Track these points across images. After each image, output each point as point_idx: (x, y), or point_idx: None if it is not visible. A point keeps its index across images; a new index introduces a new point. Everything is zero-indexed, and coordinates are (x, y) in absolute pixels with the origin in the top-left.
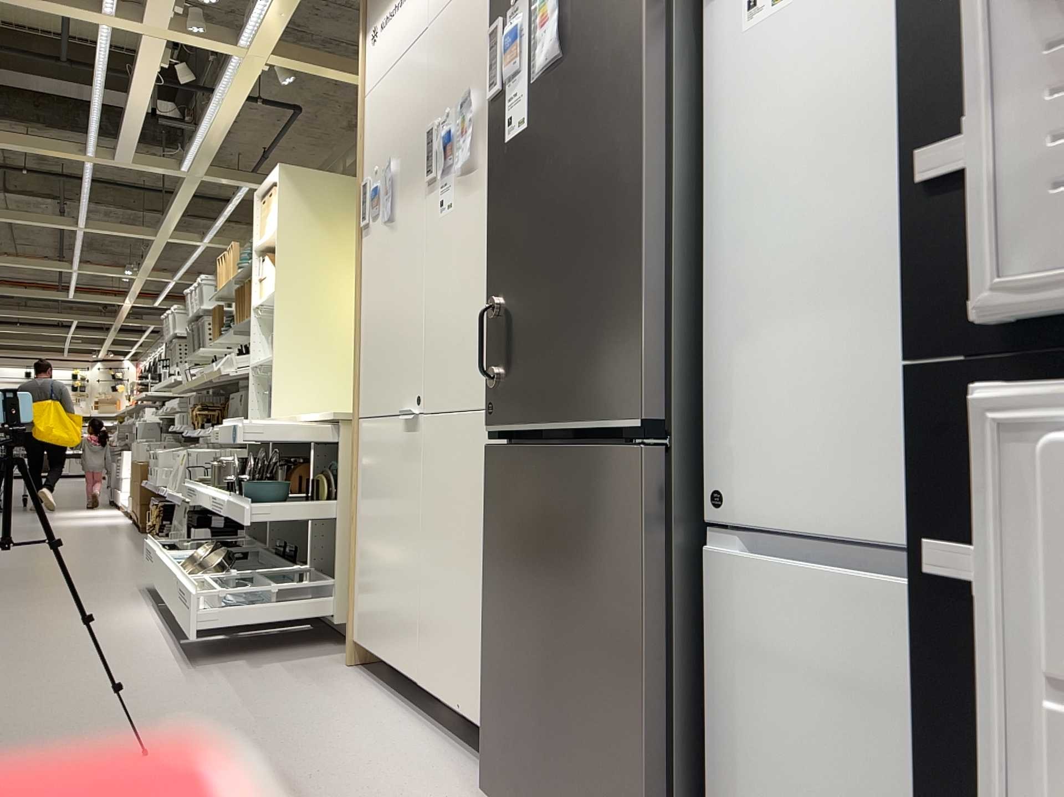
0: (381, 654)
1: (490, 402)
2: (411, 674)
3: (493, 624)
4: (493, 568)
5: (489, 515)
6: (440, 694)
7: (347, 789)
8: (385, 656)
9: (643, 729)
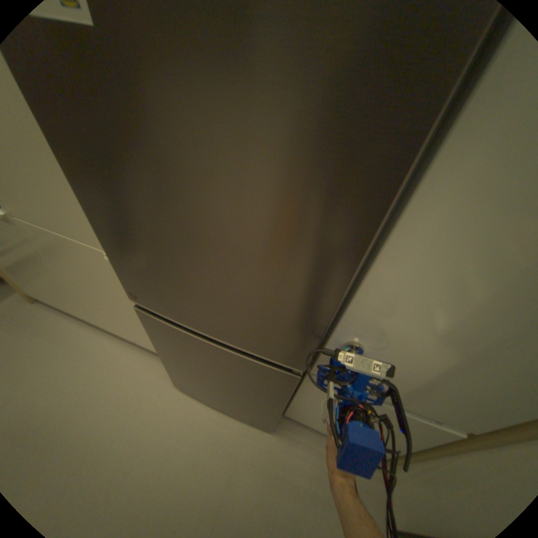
0: (57, 307)
1: (130, 289)
2: (90, 321)
3: (169, 362)
4: (163, 349)
5: (151, 332)
6: (117, 333)
7: (107, 410)
8: (62, 309)
9: (275, 414)
